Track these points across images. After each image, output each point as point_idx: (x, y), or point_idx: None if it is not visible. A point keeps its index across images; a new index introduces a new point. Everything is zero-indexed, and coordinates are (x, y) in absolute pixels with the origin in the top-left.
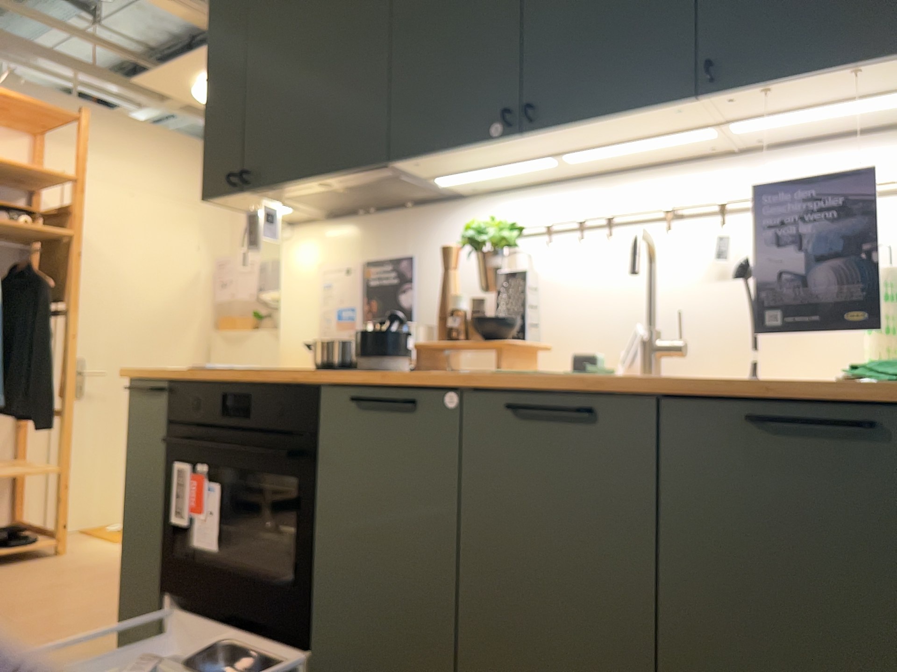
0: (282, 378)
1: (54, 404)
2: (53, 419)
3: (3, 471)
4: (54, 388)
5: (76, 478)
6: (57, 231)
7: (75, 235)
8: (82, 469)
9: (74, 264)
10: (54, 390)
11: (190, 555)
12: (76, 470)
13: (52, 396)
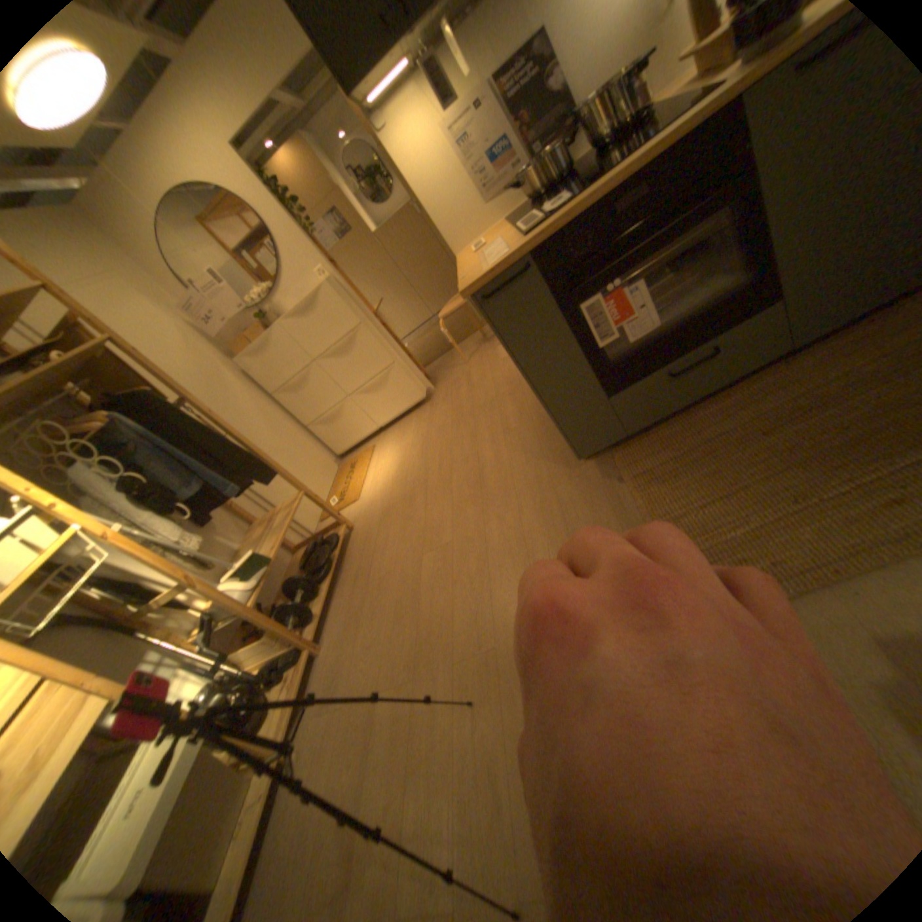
0: (680, 129)
1: (258, 458)
2: (270, 466)
3: (282, 520)
4: (245, 450)
5: (285, 499)
6: (94, 341)
7: (108, 334)
8: (281, 493)
9: (140, 359)
10: (246, 451)
11: (609, 359)
12: (280, 496)
13: (251, 454)
